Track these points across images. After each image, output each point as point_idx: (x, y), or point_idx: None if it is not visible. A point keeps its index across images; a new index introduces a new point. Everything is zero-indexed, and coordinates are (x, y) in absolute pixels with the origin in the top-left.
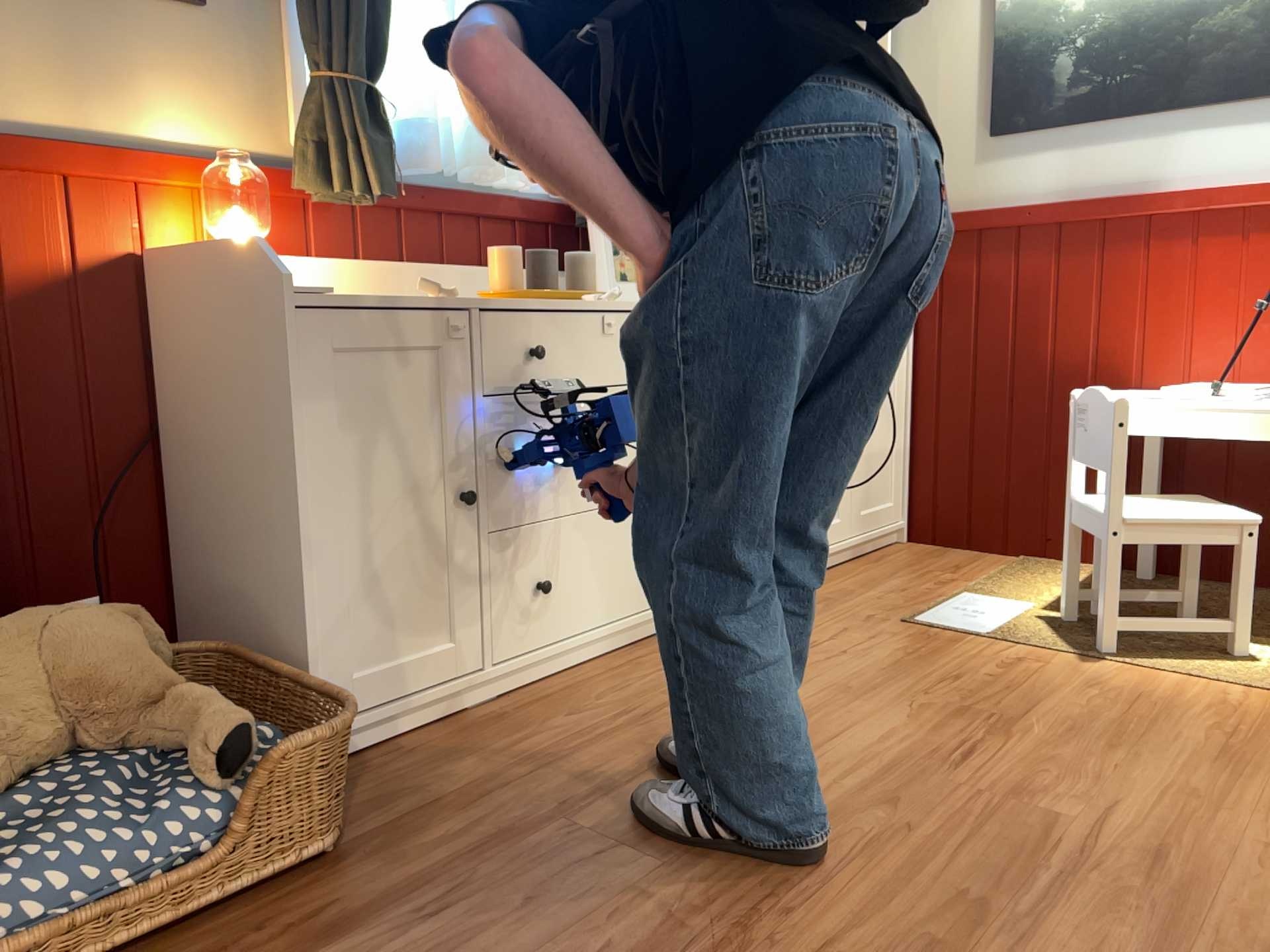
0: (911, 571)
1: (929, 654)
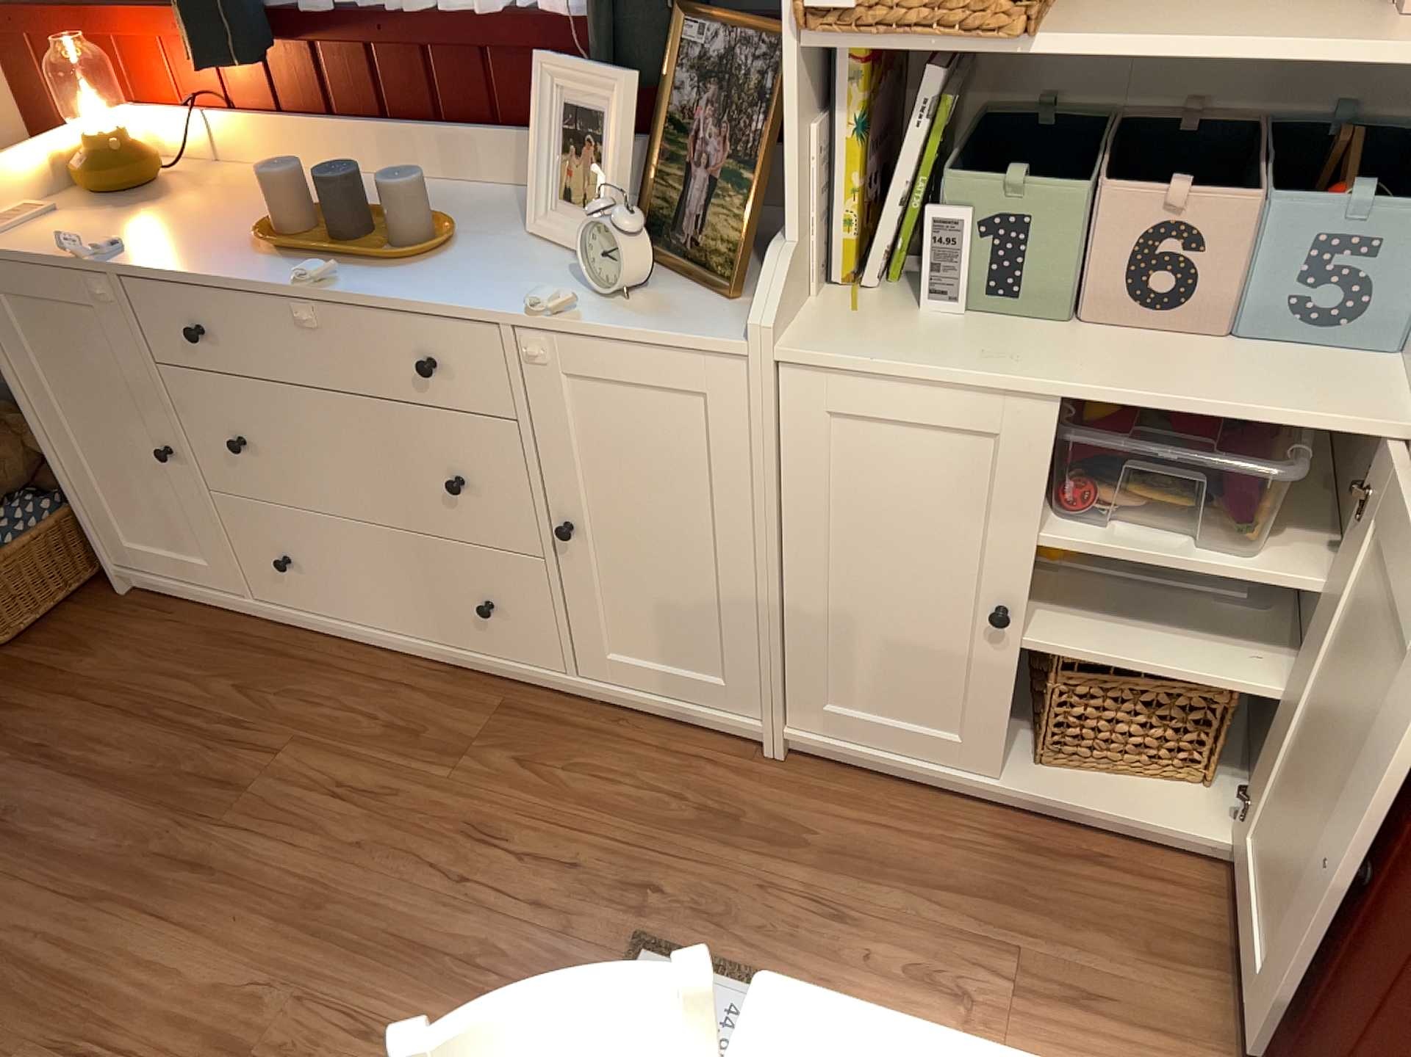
0: (984, 908)
1: (480, 976)
